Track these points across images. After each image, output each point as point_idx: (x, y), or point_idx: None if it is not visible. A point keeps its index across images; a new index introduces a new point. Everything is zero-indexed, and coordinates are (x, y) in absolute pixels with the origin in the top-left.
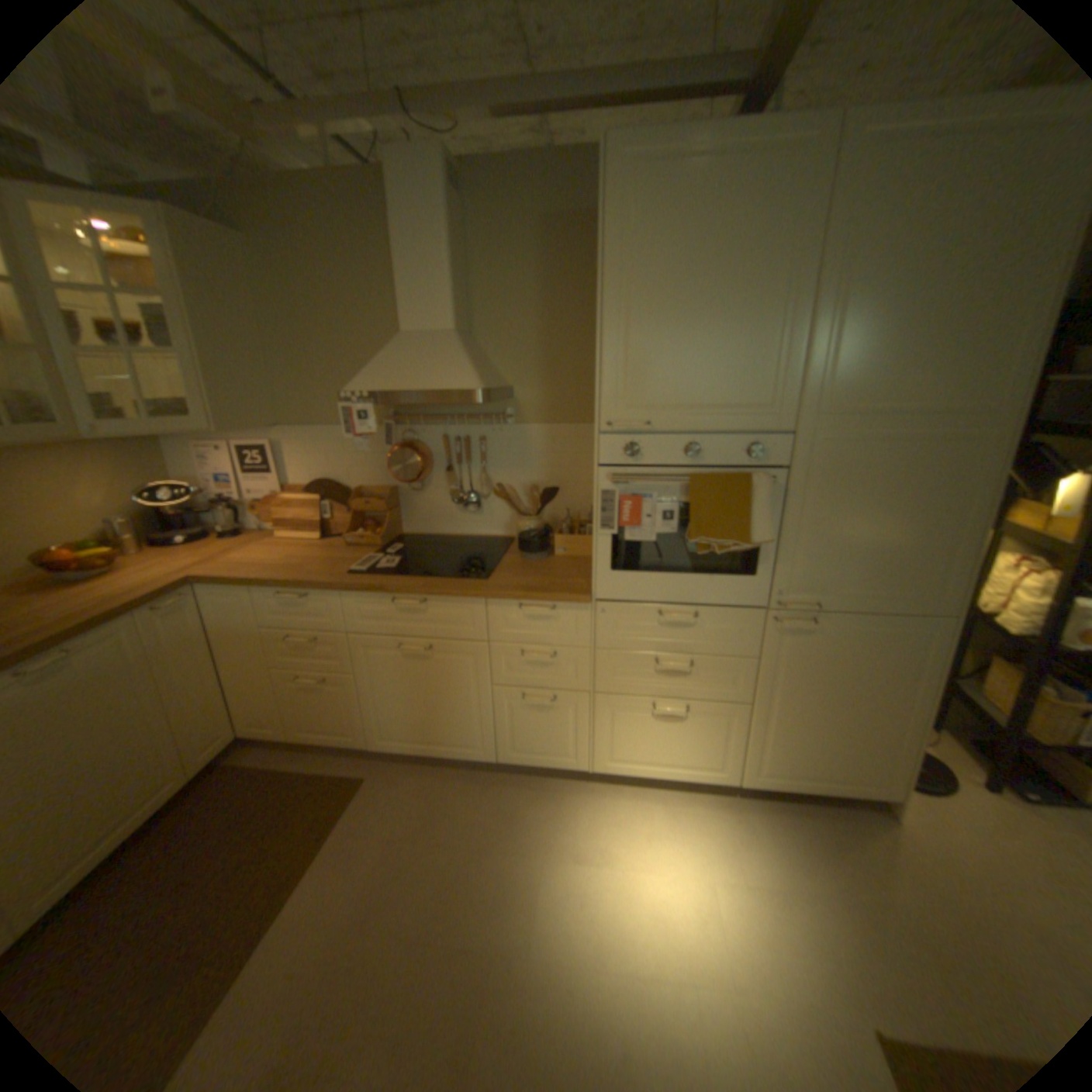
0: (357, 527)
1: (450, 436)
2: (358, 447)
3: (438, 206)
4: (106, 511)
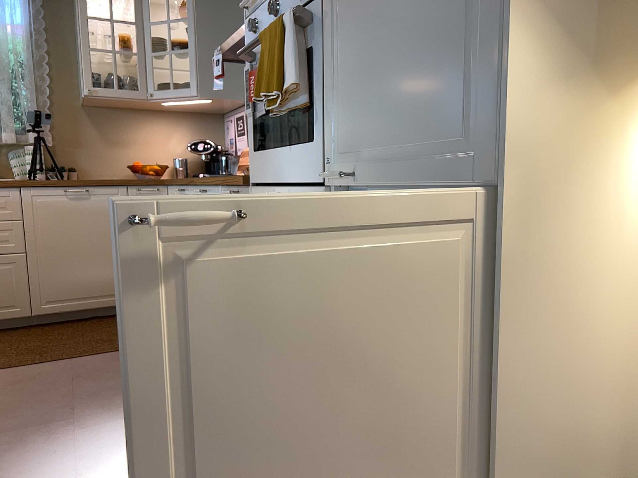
0: None
1: None
2: None
3: None
4: (184, 155)
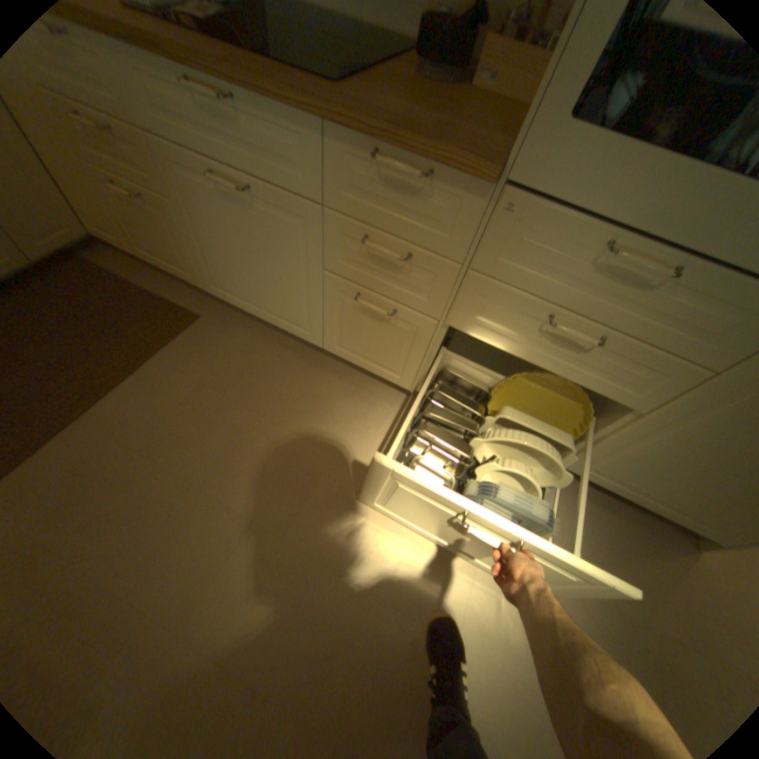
0: None
1: None
2: None
3: None
4: None
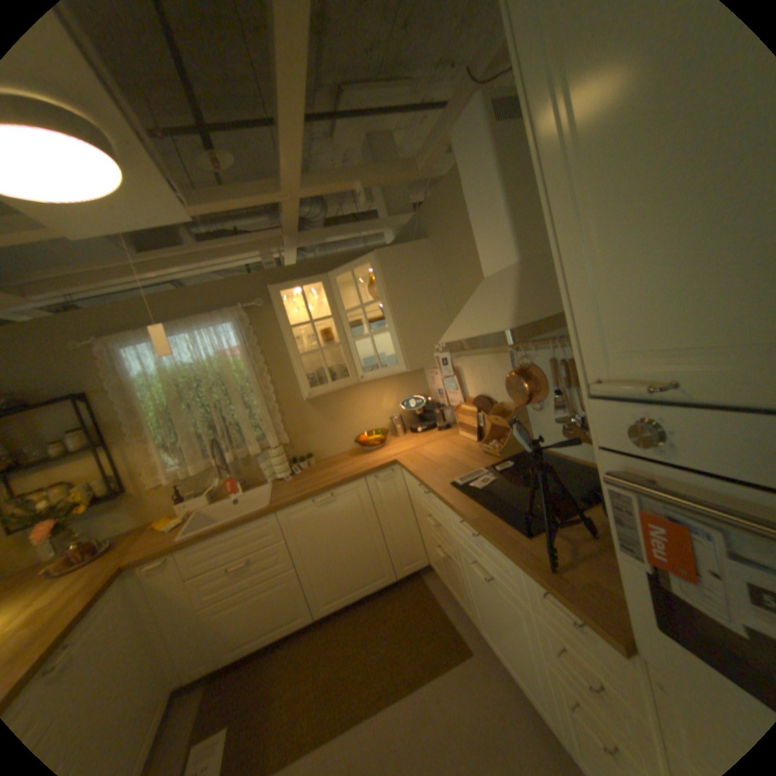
0: (500, 437)
1: (558, 360)
2: (498, 371)
3: (488, 151)
4: (396, 410)
